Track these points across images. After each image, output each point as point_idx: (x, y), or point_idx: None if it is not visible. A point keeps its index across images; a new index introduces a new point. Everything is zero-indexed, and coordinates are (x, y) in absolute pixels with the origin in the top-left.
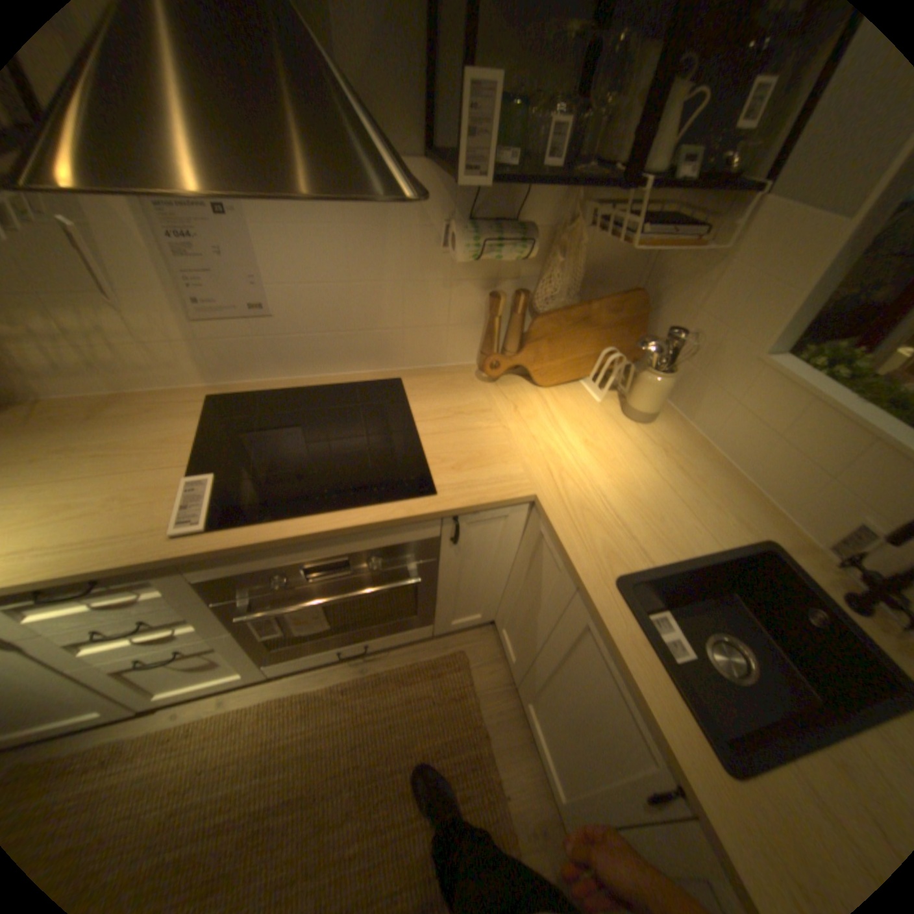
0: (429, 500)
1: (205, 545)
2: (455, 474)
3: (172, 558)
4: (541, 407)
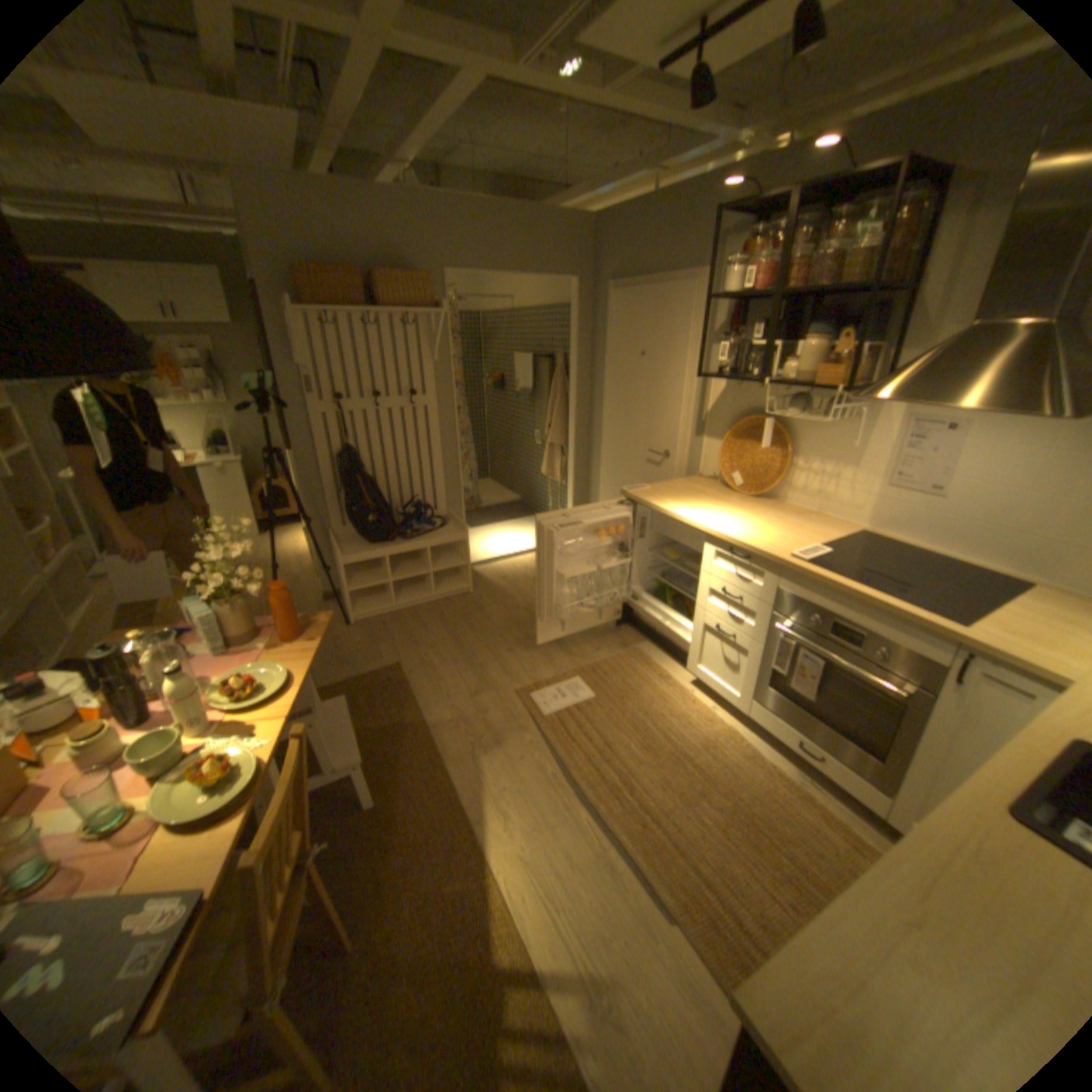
0: (956, 626)
1: (801, 565)
2: (1002, 633)
3: (785, 560)
4: None
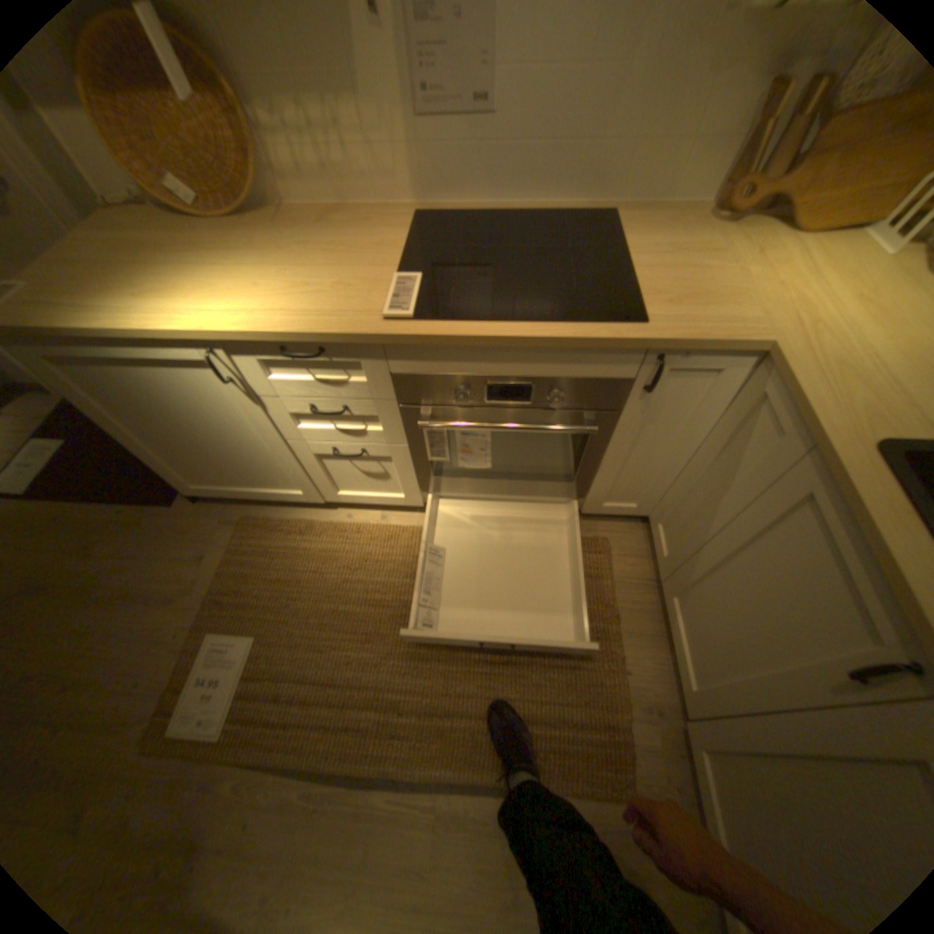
0: (639, 326)
1: (411, 327)
2: (672, 306)
3: (384, 332)
4: (800, 253)
